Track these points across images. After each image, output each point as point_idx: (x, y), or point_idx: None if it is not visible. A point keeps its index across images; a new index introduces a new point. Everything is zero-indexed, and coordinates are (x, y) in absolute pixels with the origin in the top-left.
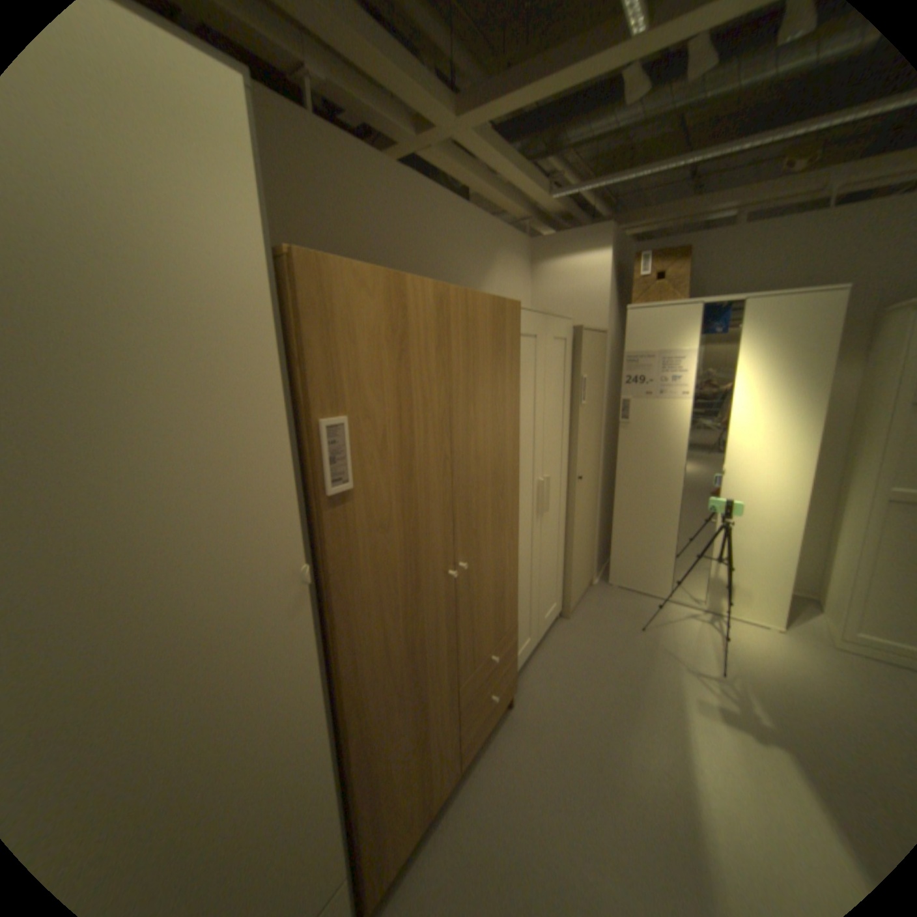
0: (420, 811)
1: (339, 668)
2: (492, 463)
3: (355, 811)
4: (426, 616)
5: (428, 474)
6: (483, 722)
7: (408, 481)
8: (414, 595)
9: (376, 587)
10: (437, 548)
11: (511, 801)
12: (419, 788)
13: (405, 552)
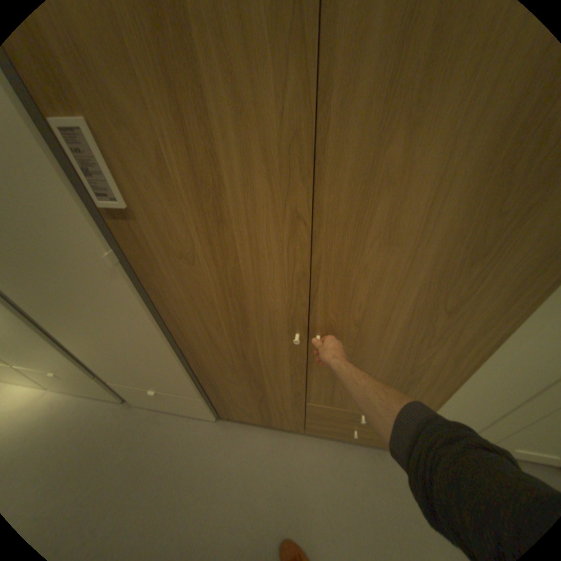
0: (262, 418)
1: (168, 325)
2: (447, 257)
3: (203, 385)
4: (262, 346)
5: (258, 227)
6: (340, 433)
7: (218, 225)
8: (243, 326)
9: (191, 299)
10: (278, 308)
11: (320, 480)
12: (260, 411)
13: (225, 290)
